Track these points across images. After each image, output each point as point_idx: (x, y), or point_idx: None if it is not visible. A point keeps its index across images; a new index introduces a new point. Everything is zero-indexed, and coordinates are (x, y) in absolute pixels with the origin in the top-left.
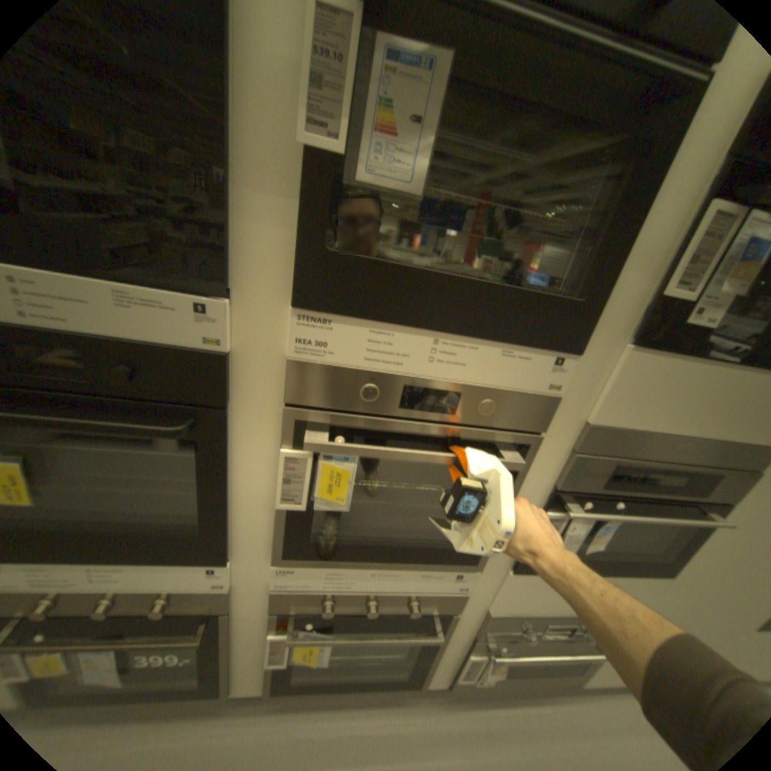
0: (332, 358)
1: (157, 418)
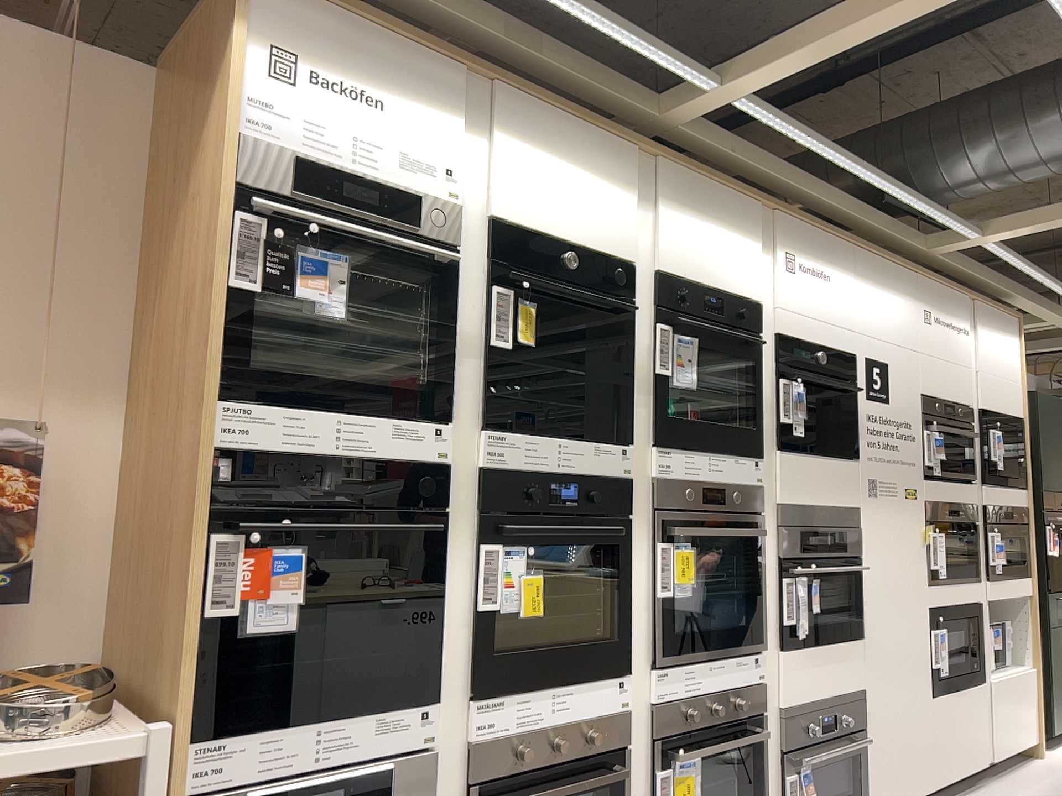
0: (666, 472)
1: (606, 520)
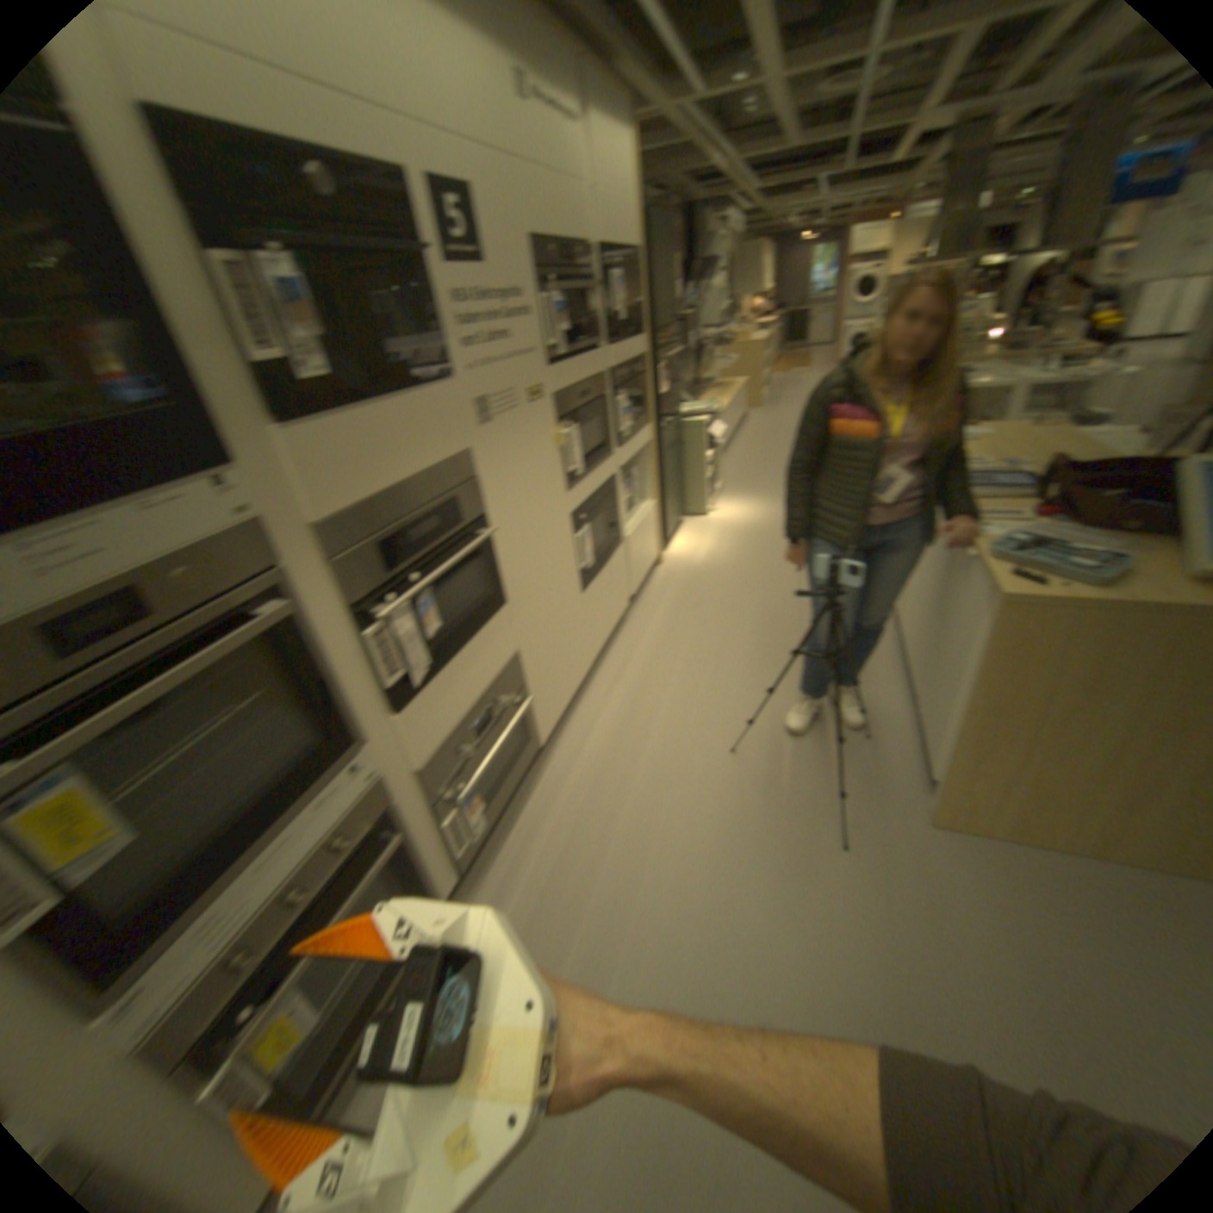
0: None
1: None
